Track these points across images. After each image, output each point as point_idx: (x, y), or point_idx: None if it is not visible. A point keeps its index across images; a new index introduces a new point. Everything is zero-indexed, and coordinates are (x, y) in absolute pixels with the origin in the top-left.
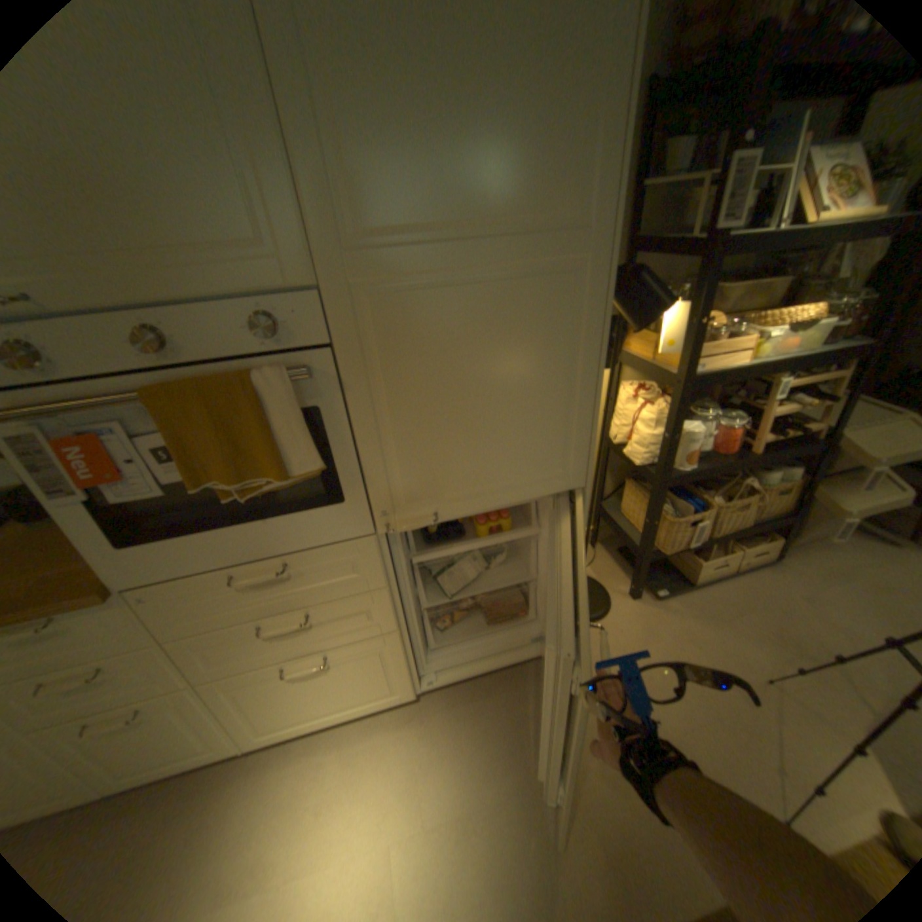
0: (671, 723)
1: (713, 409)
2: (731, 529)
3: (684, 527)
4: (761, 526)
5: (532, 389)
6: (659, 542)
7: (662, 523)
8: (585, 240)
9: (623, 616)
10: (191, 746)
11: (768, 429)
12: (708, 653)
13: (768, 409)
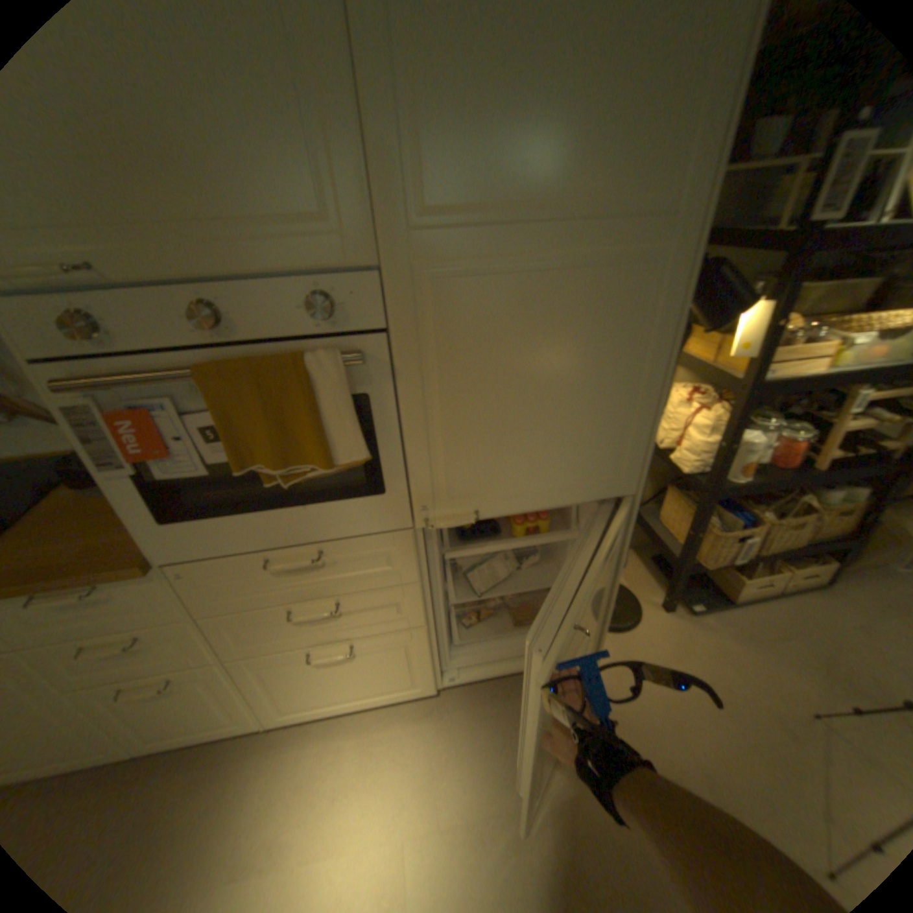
0: (704, 748)
1: (776, 418)
2: (782, 548)
3: (731, 542)
4: (816, 547)
5: (593, 387)
6: (701, 556)
7: (707, 536)
8: (673, 226)
9: (655, 628)
10: (218, 718)
11: (833, 443)
12: (747, 677)
13: (837, 422)
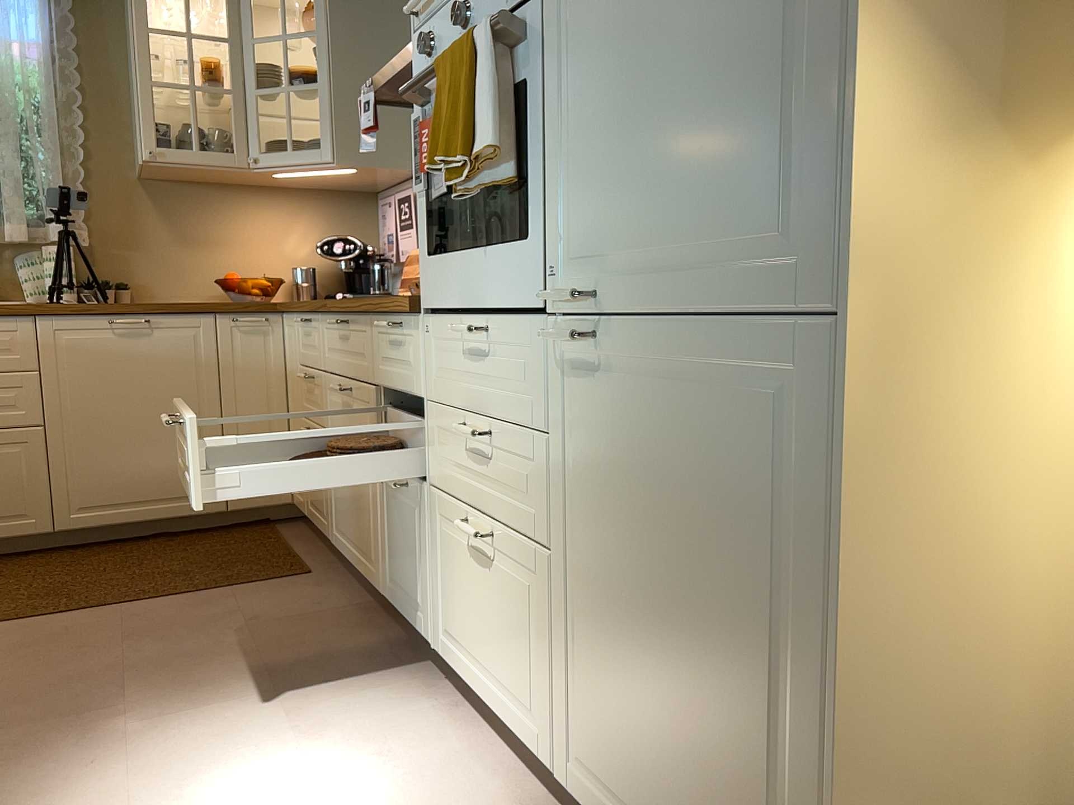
0: None
1: None
2: None
3: None
4: None
5: (740, 7)
6: None
7: None
8: None
9: None
10: (419, 587)
11: None
12: None
13: None
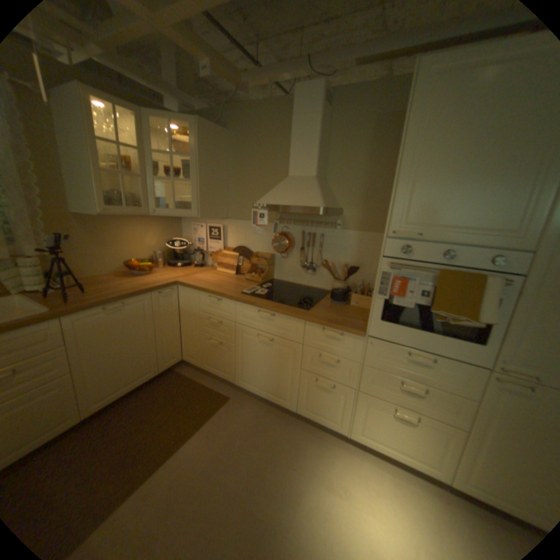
0: None
1: None
2: None
3: None
4: None
5: None
6: None
7: None
8: None
9: None
10: (337, 417)
11: None
12: None
13: None
